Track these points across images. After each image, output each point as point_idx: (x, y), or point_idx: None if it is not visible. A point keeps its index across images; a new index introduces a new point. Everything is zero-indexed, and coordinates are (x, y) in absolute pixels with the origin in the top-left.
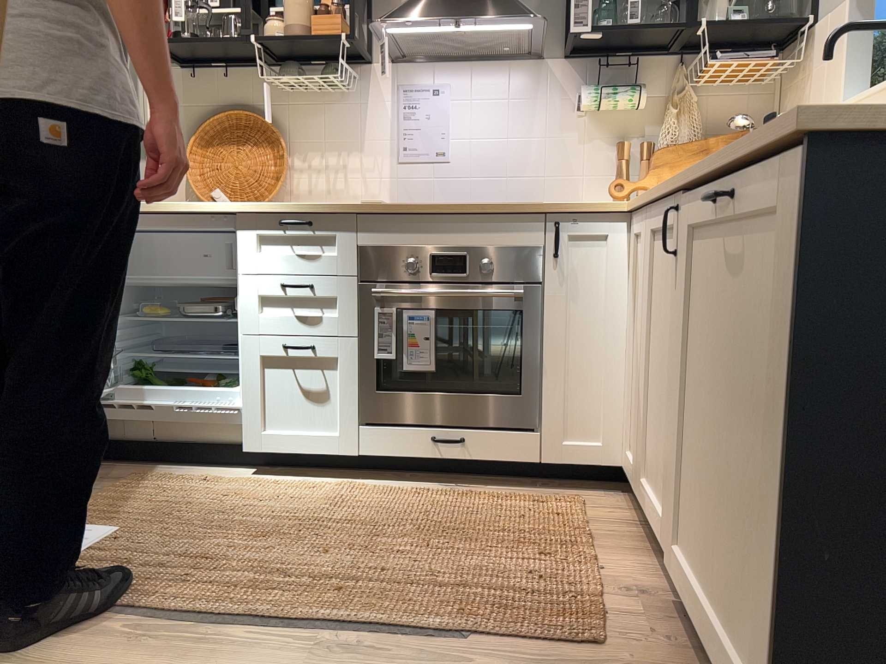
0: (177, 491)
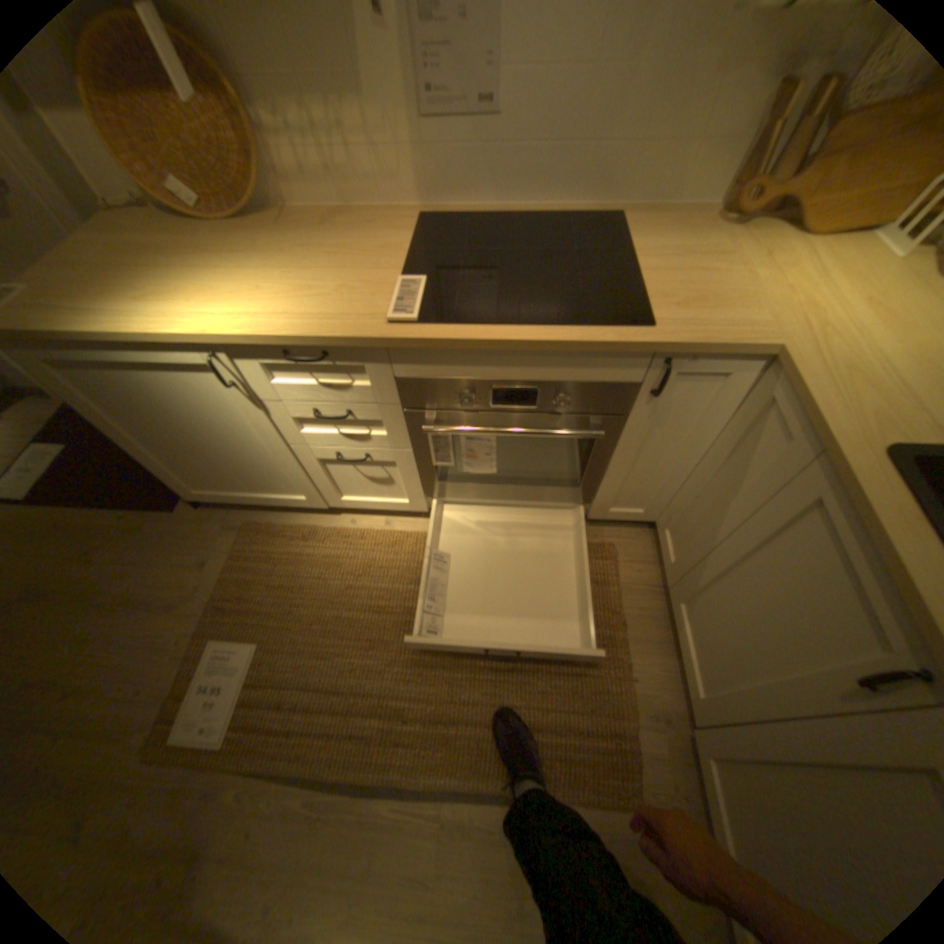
0: (286, 555)
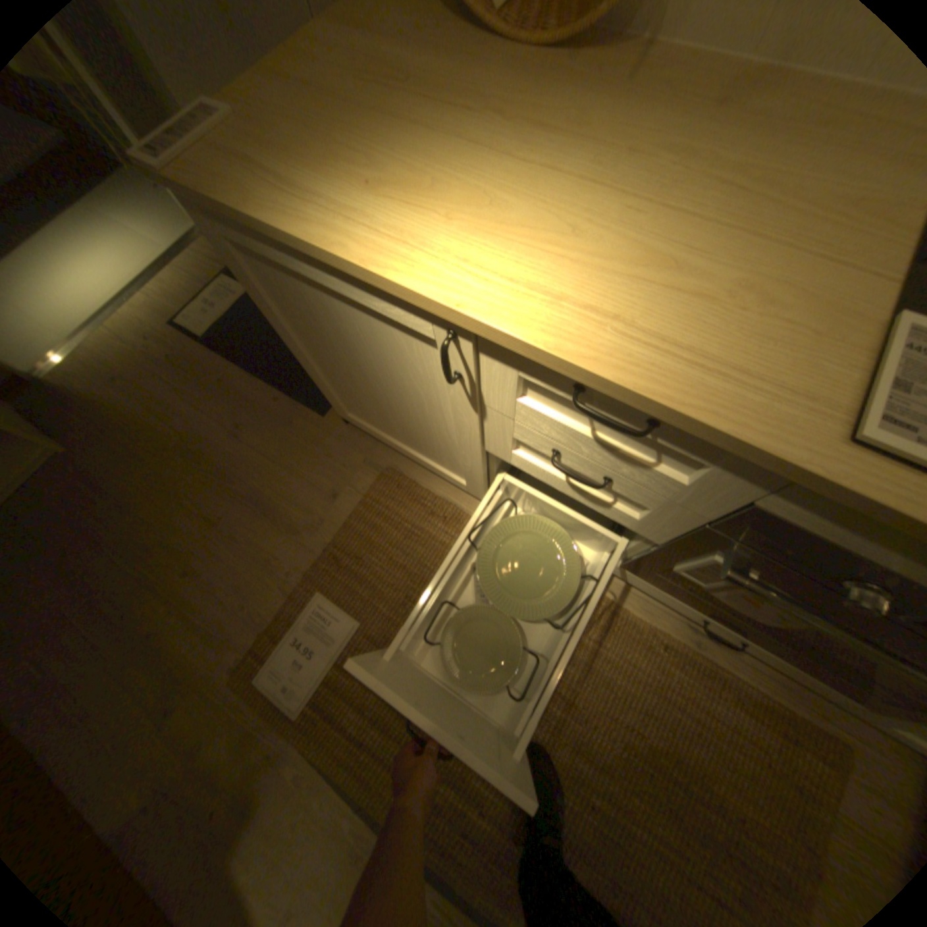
0: (421, 532)
